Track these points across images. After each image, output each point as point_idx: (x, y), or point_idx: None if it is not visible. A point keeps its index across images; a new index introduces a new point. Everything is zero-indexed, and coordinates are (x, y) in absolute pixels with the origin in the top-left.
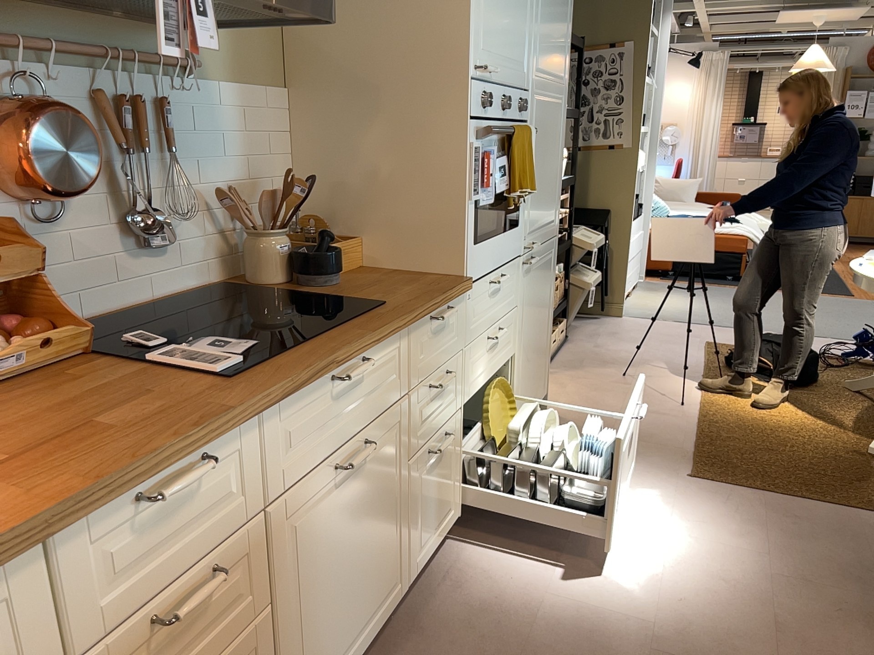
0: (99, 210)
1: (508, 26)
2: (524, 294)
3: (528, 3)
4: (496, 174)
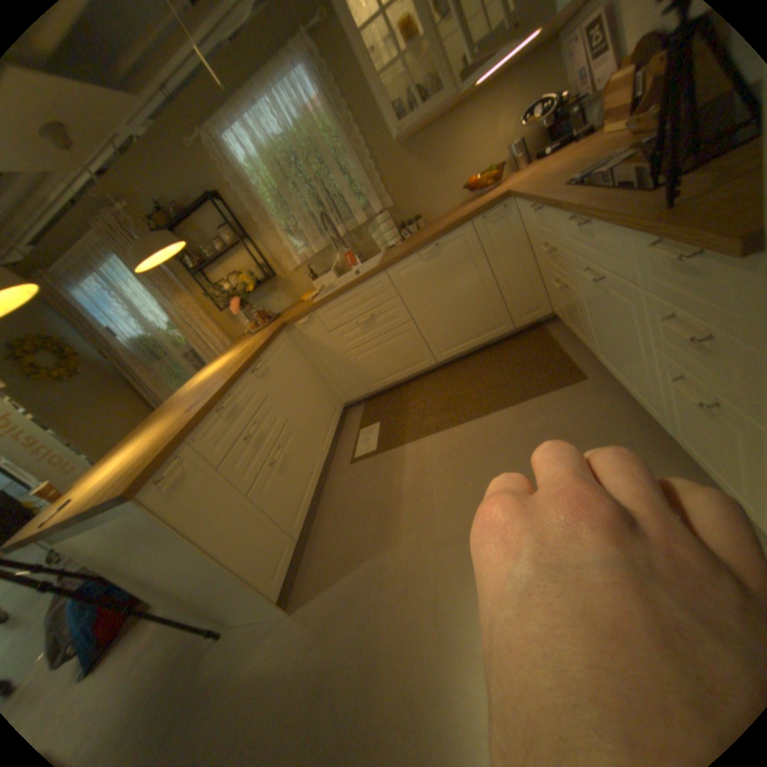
0: None
1: None
2: None
3: None
4: None
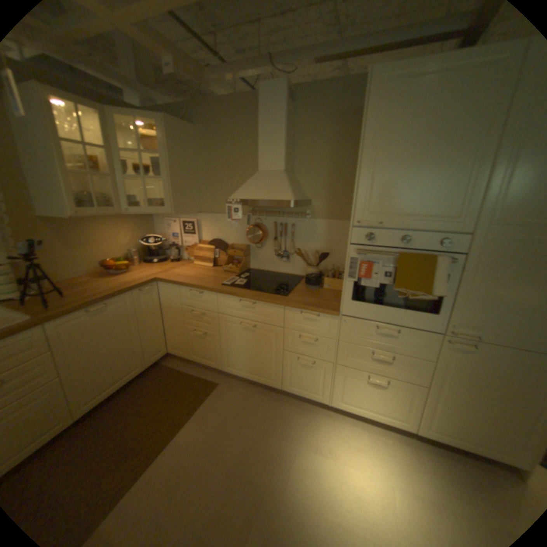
0: (271, 248)
1: (415, 195)
2: (452, 362)
3: (467, 174)
4: (381, 274)
